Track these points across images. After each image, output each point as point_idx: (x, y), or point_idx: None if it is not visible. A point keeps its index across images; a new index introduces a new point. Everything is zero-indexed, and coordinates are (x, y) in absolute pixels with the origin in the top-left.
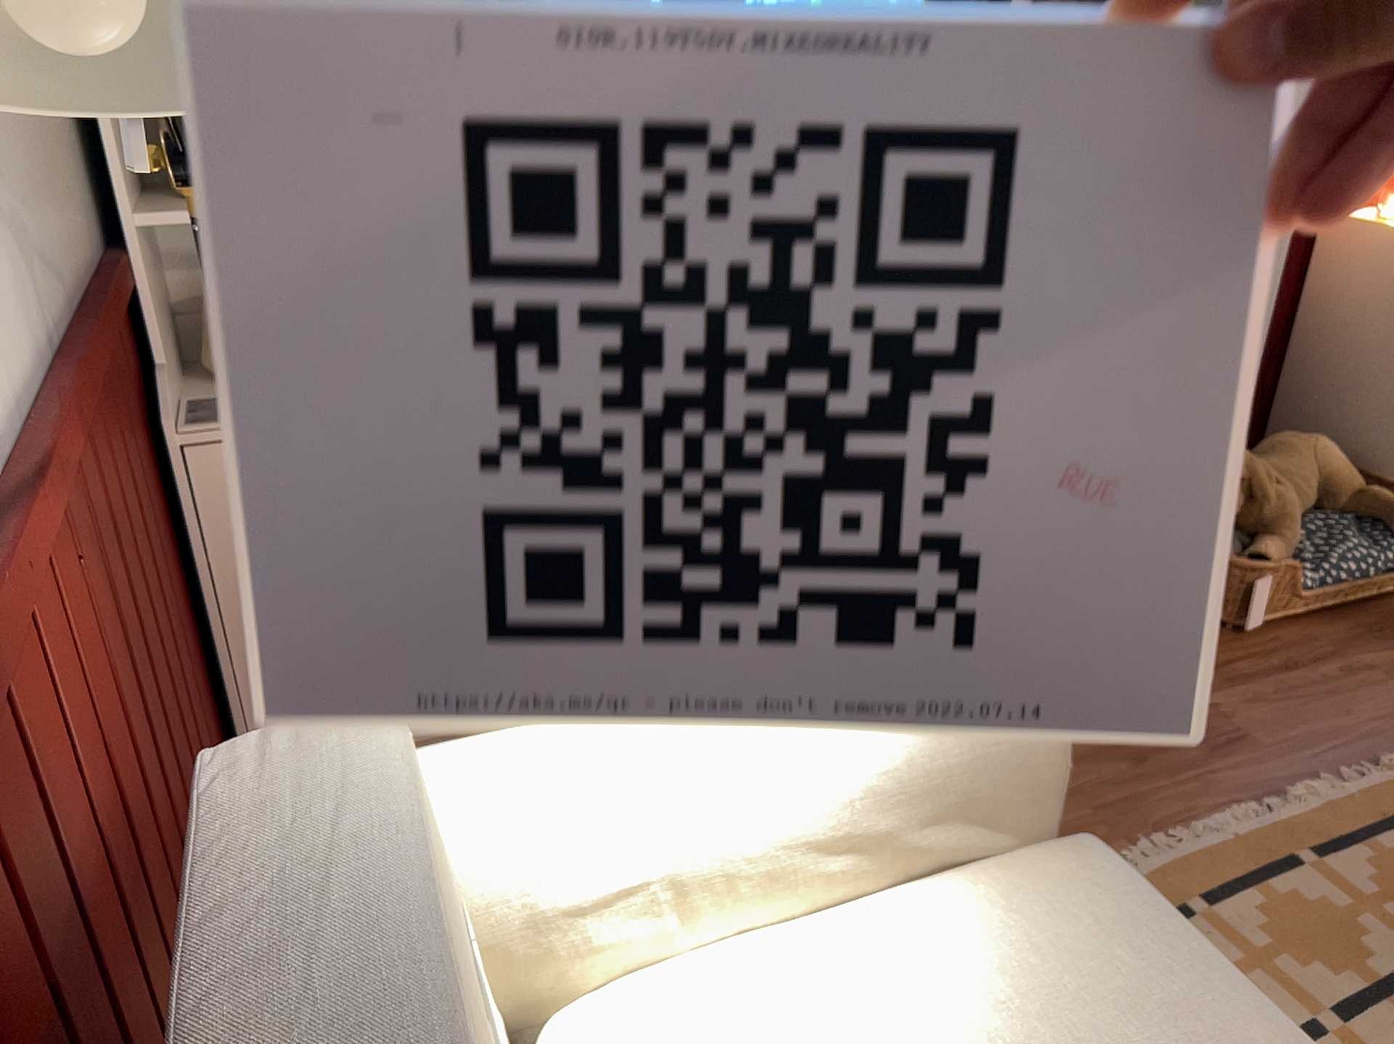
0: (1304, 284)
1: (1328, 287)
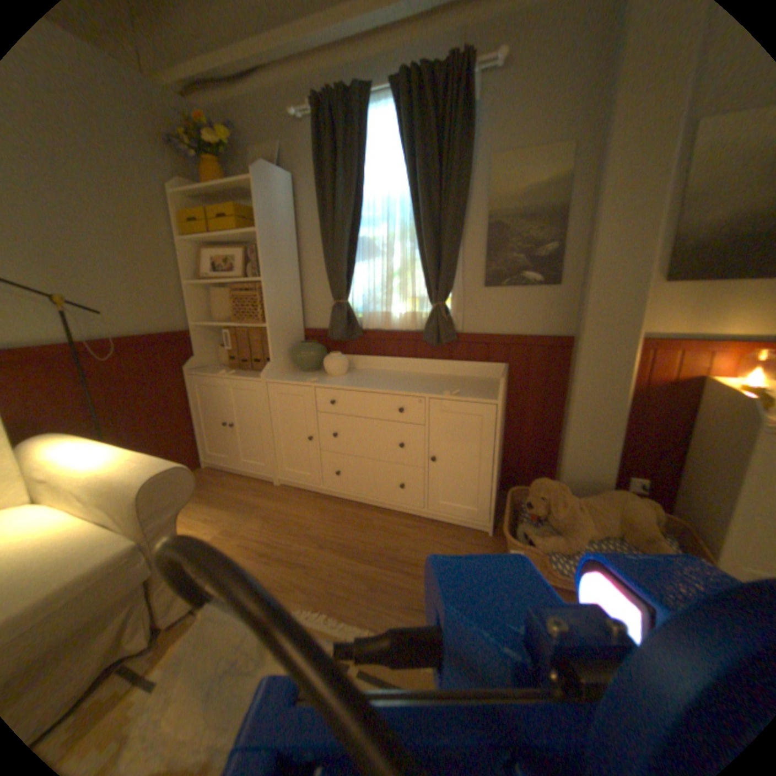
0: (695, 417)
1: (703, 421)
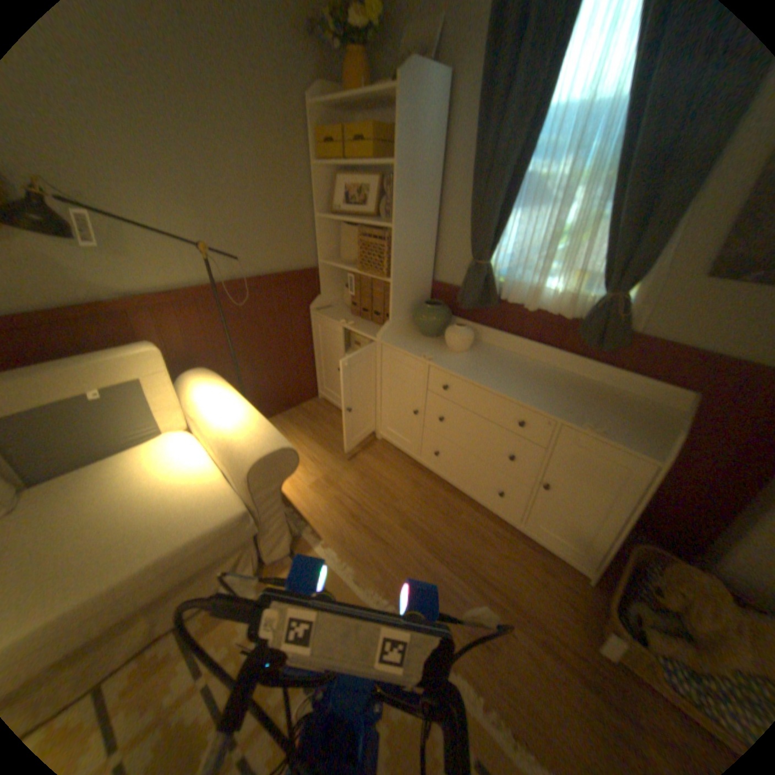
0: None
1: None
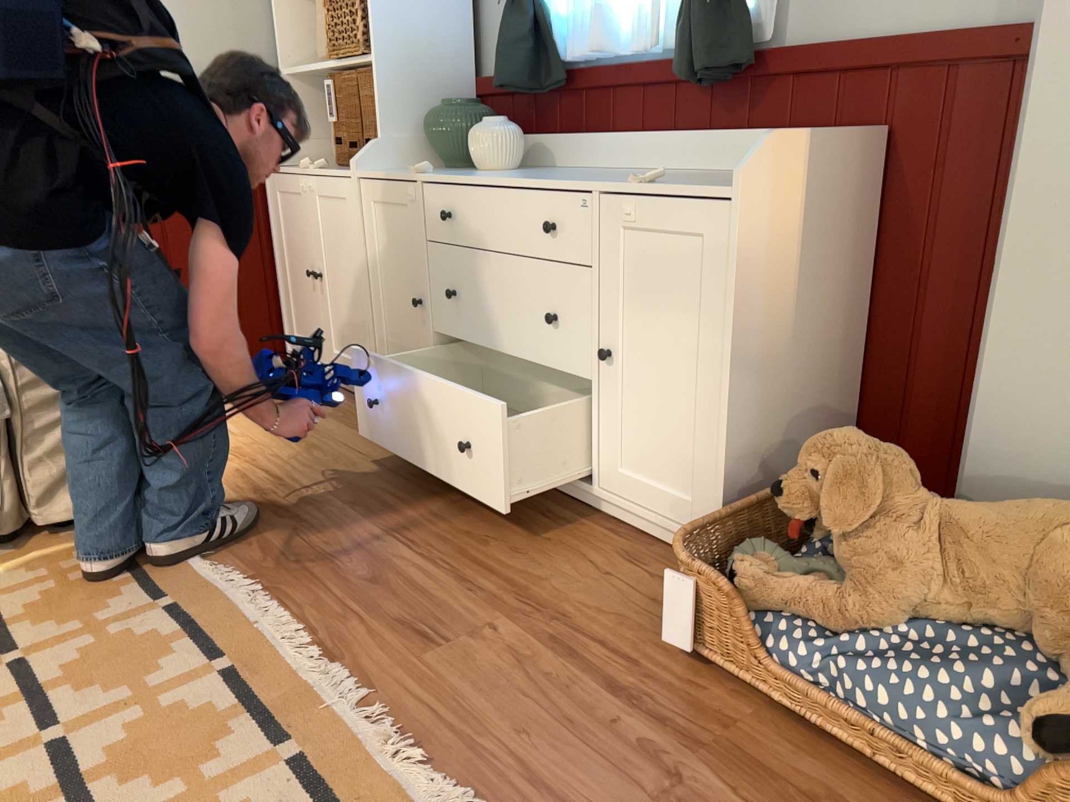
0: None
1: None
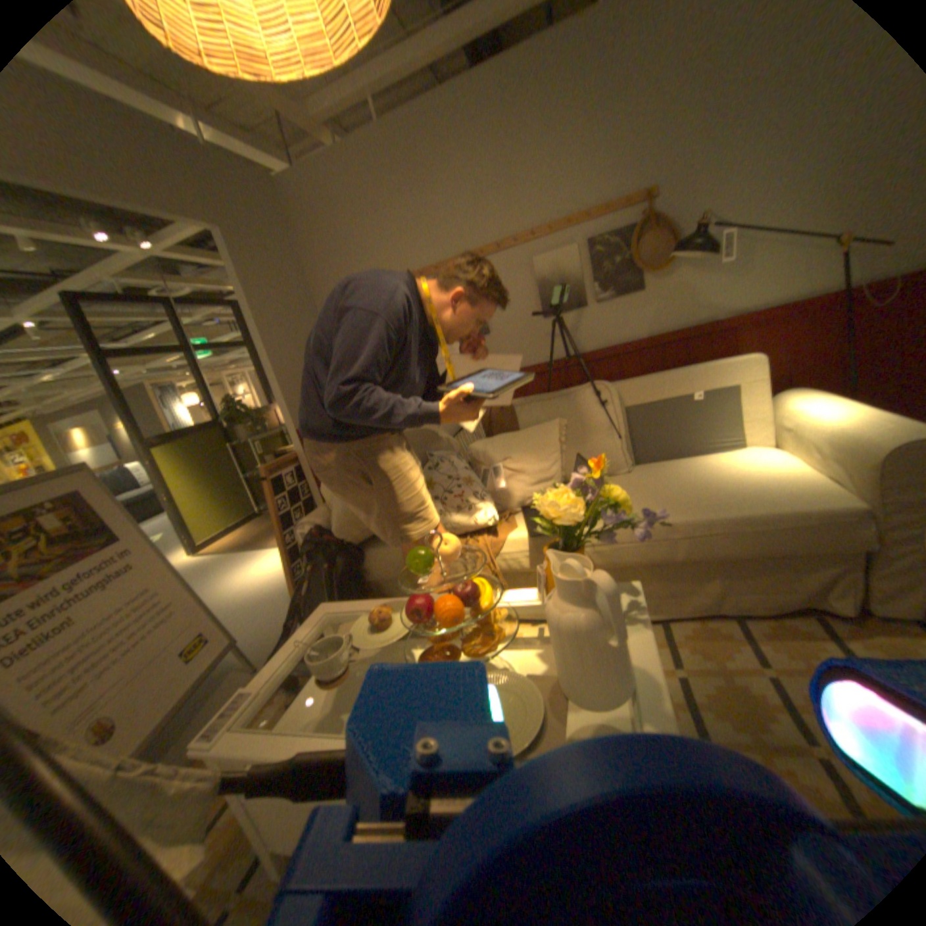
0: None
1: None
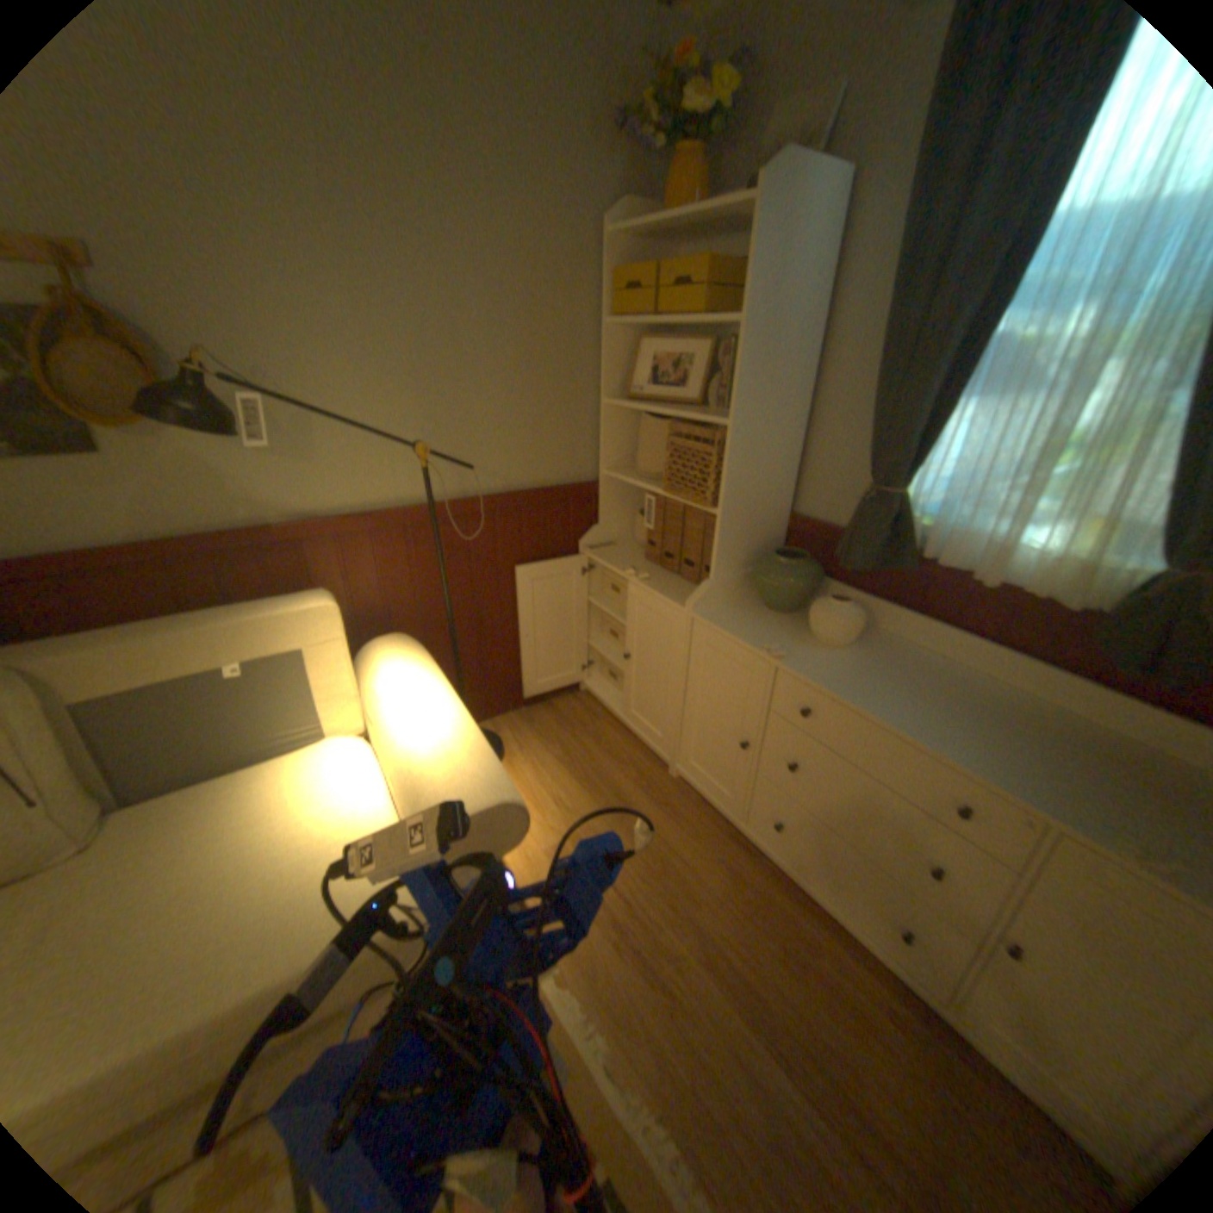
0: None
1: None
